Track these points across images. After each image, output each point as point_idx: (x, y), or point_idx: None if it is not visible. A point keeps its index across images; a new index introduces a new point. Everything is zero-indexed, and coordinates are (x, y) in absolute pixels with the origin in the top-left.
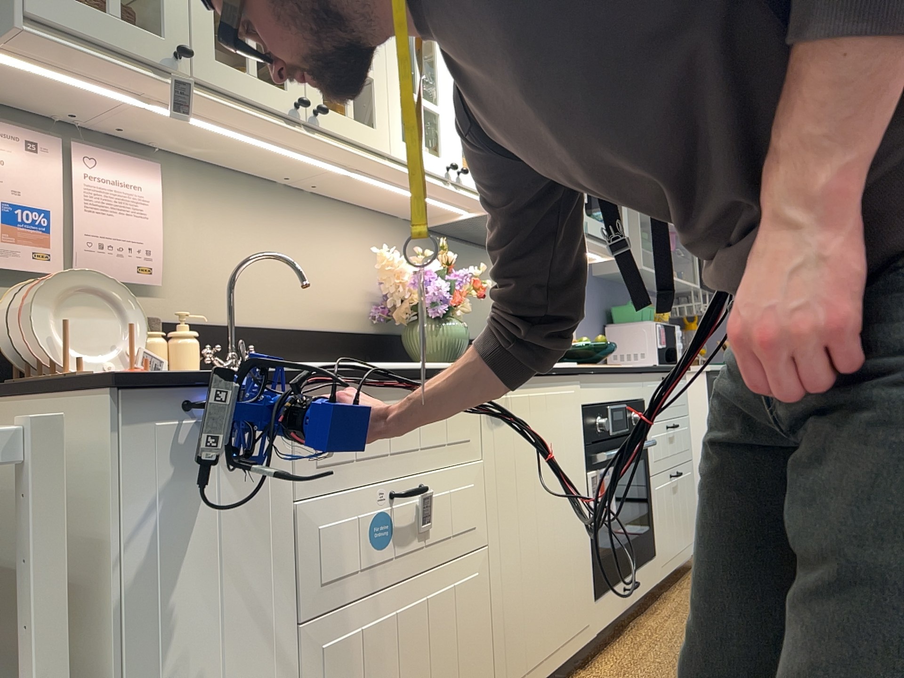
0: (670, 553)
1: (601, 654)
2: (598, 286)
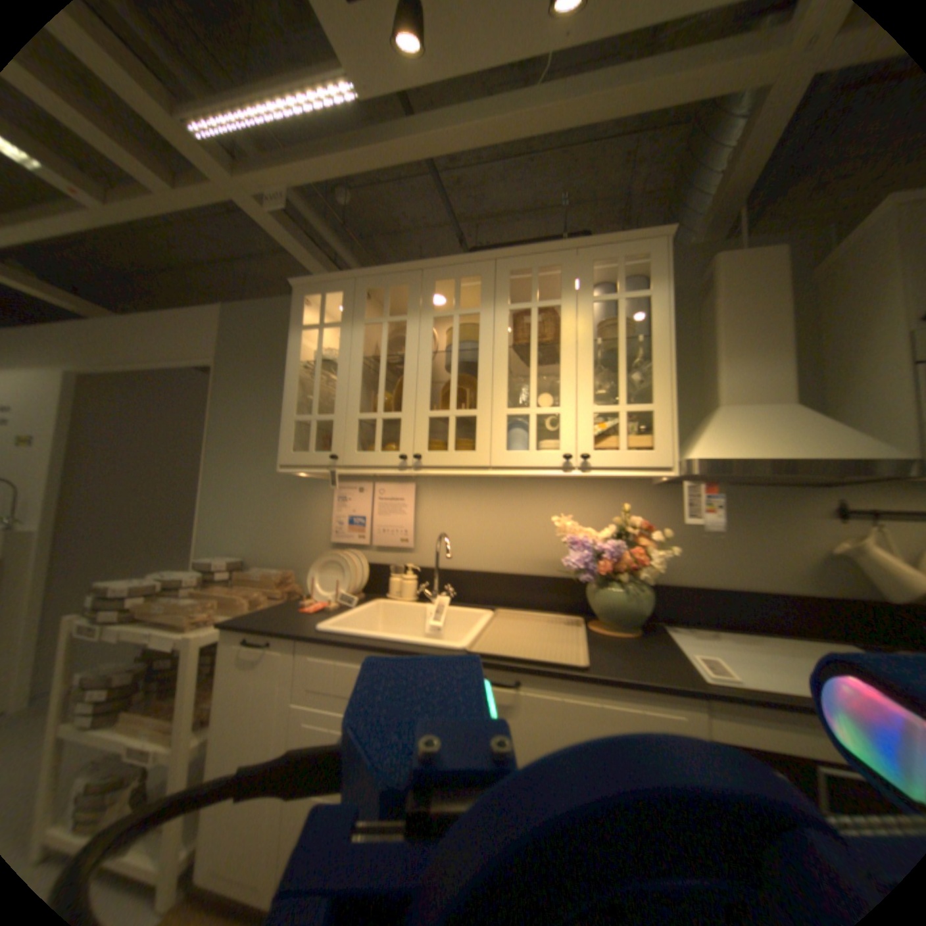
0: None
1: None
2: None
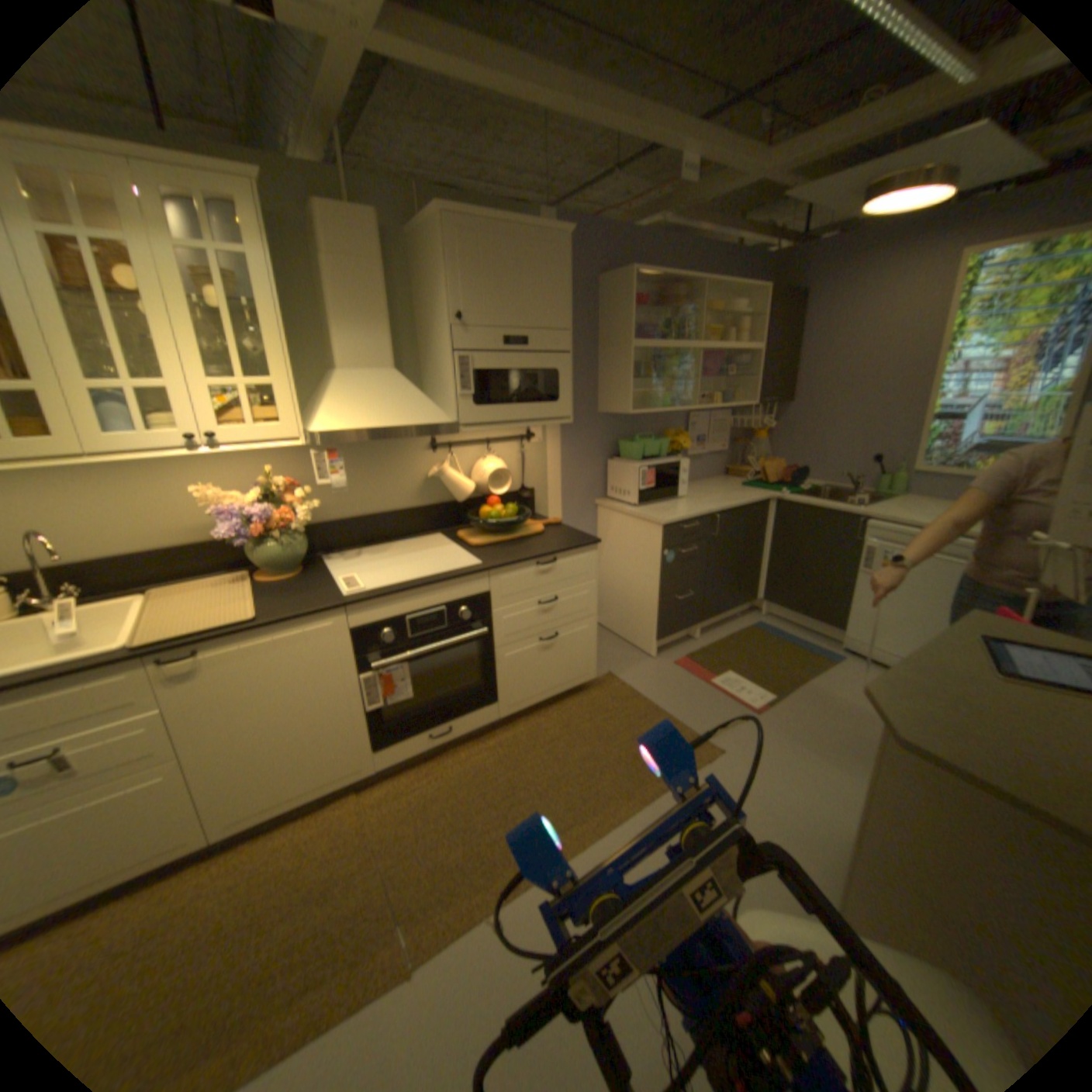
0: (524, 698)
1: (394, 780)
2: (602, 423)
